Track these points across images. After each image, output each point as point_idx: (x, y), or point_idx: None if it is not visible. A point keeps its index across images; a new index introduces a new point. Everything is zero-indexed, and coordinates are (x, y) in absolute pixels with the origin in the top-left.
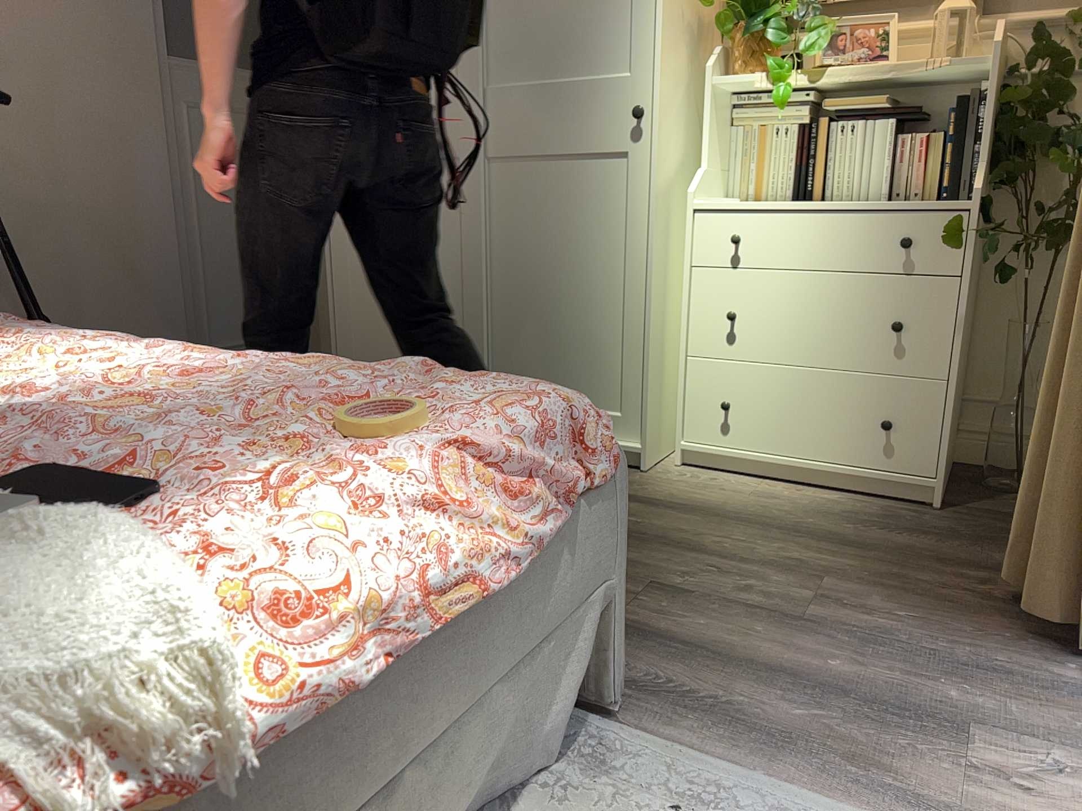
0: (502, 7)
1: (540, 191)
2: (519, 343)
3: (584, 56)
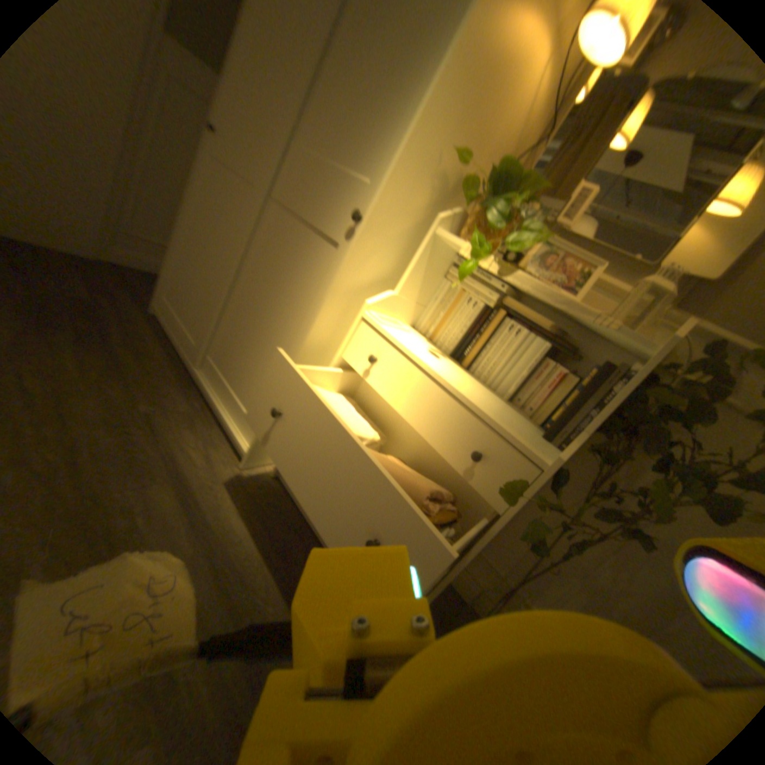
0: (328, 84)
1: (285, 241)
2: (233, 335)
3: (352, 151)
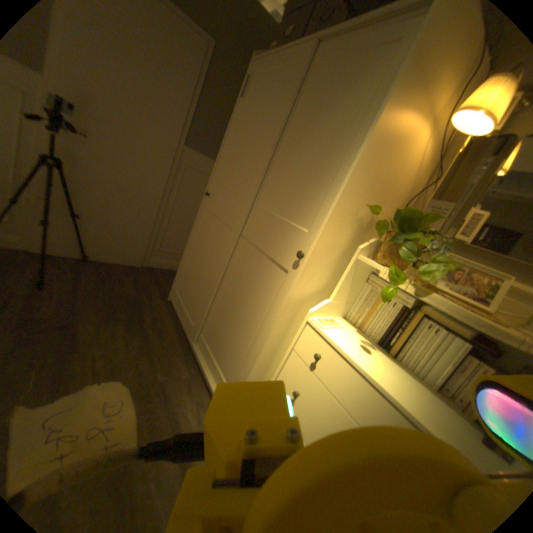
0: (276, 168)
1: (251, 263)
2: (217, 321)
3: (293, 210)
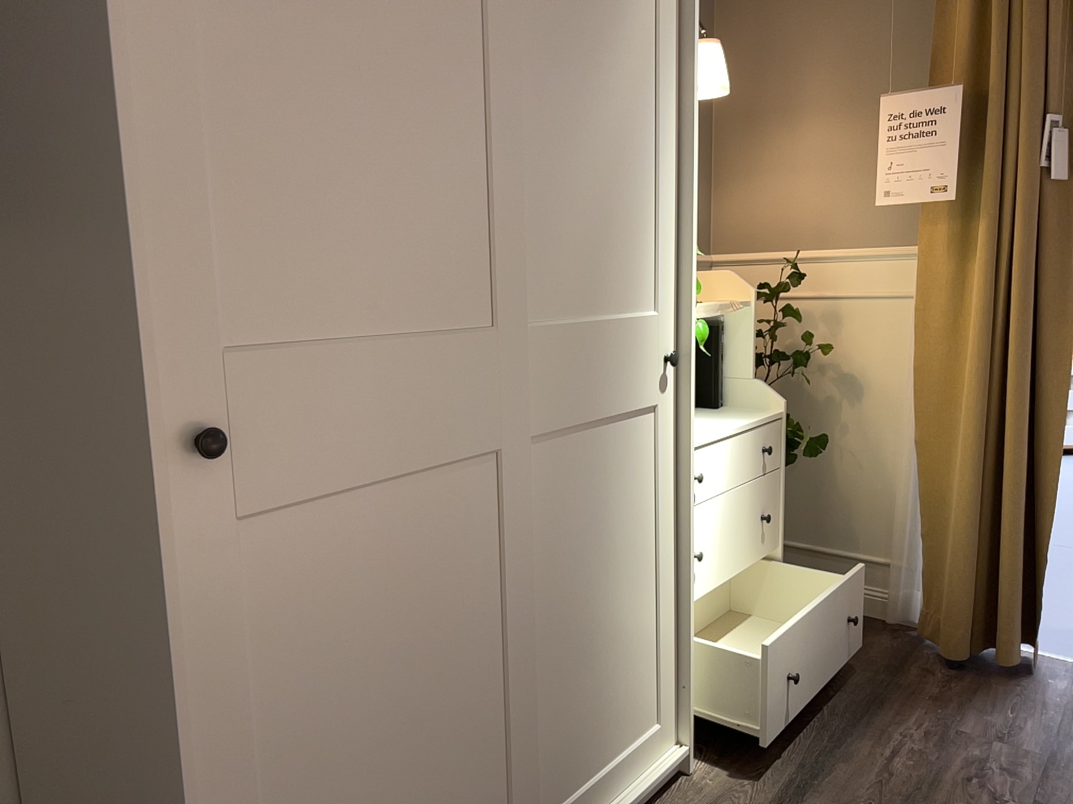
0: (534, 196)
1: (582, 474)
2: (561, 716)
3: (620, 286)
